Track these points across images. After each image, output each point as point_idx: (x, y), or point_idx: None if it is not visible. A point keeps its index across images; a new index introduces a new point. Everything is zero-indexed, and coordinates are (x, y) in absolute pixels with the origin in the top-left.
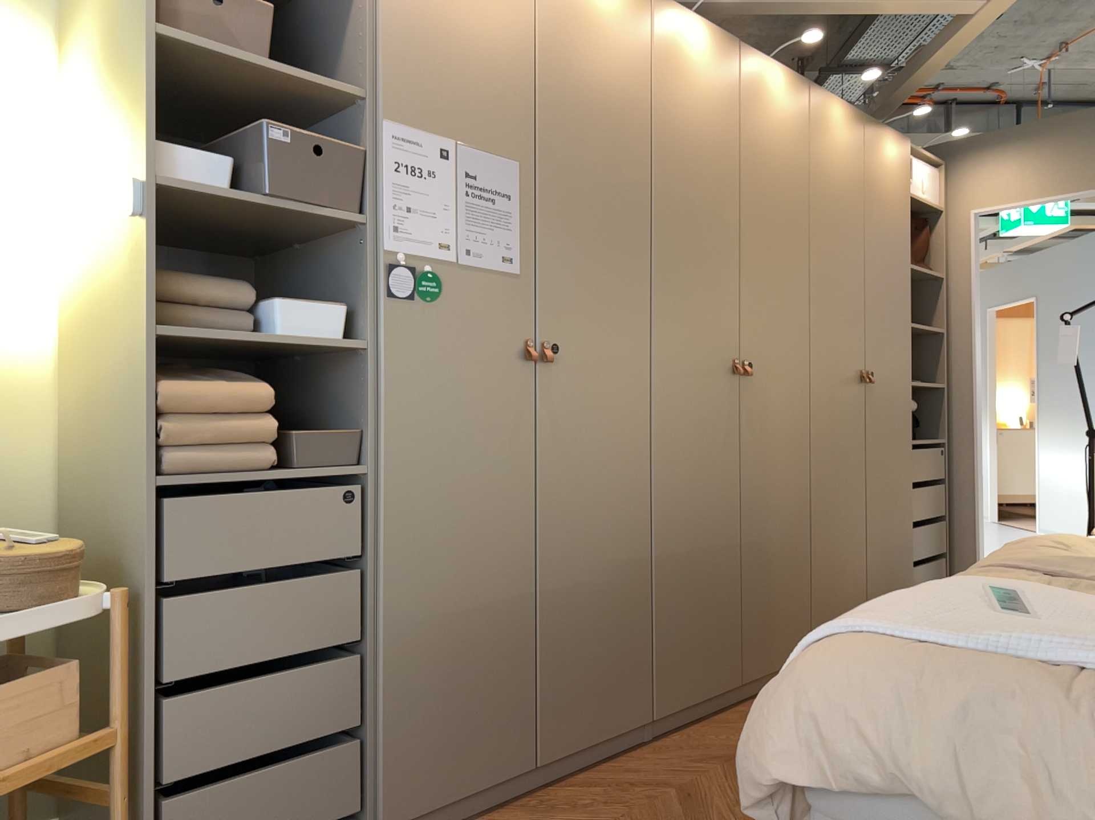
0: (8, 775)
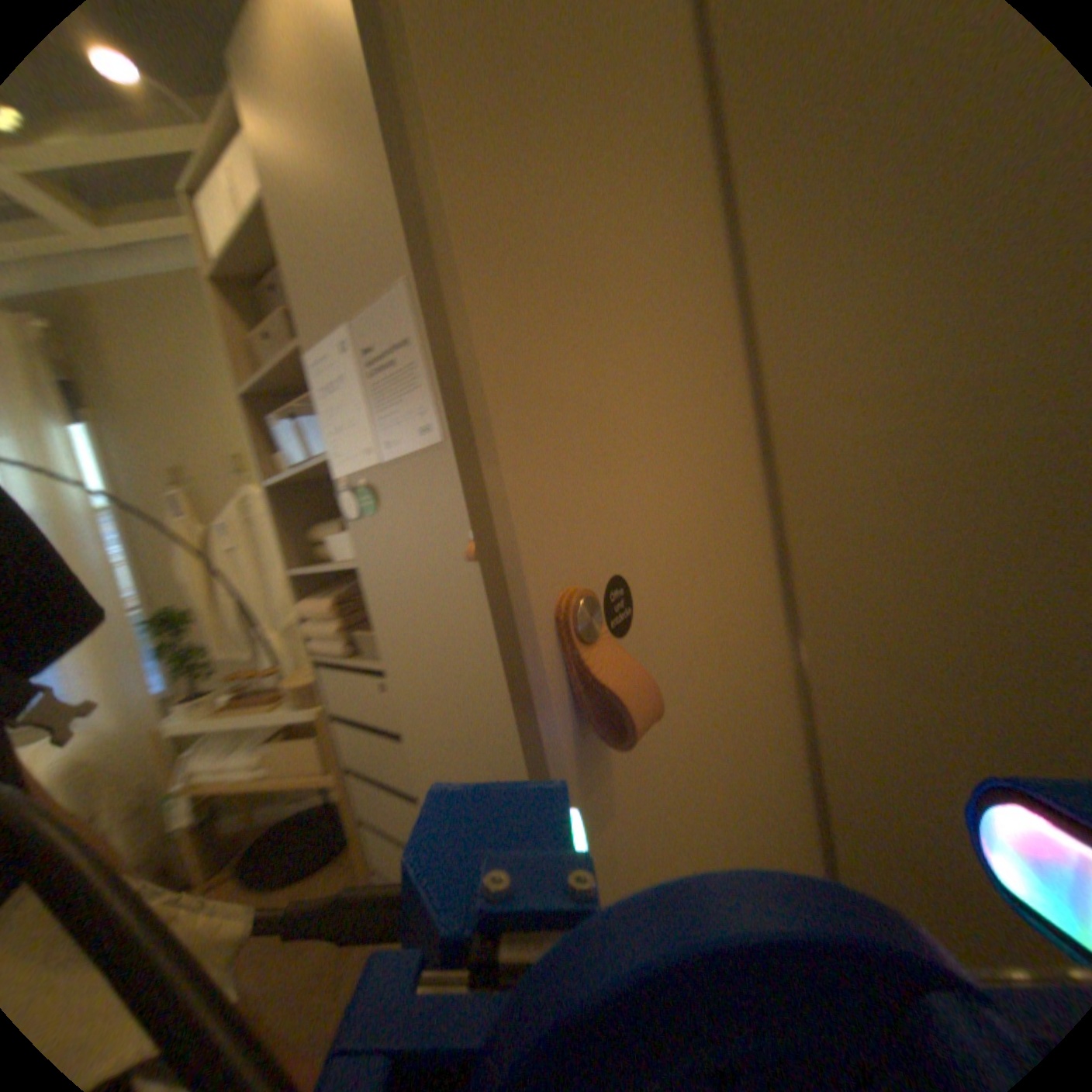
0: (287, 780)
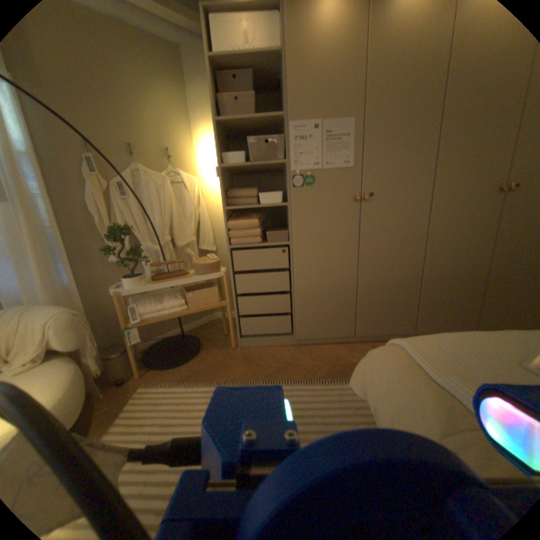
0: (202, 306)
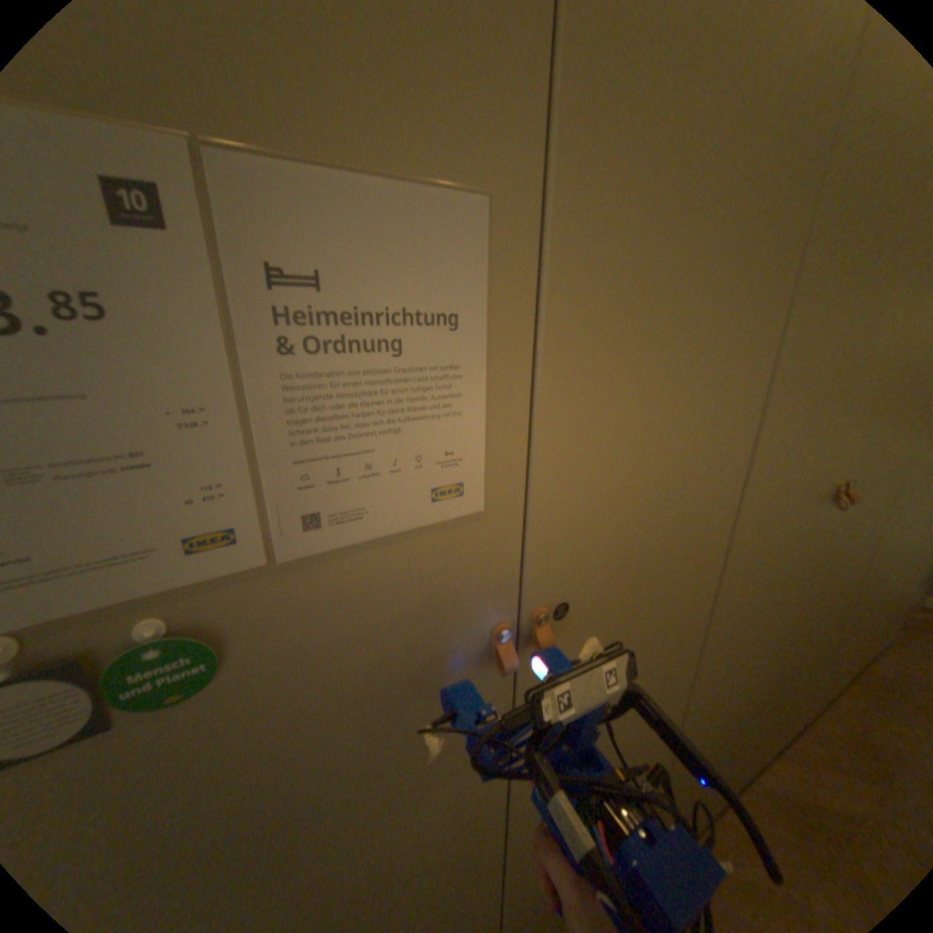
0: None
